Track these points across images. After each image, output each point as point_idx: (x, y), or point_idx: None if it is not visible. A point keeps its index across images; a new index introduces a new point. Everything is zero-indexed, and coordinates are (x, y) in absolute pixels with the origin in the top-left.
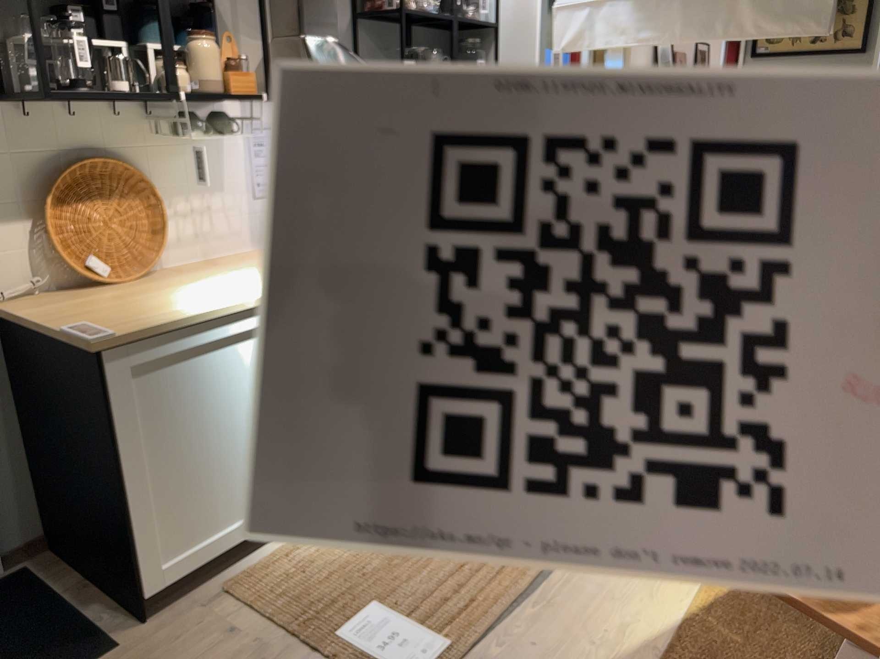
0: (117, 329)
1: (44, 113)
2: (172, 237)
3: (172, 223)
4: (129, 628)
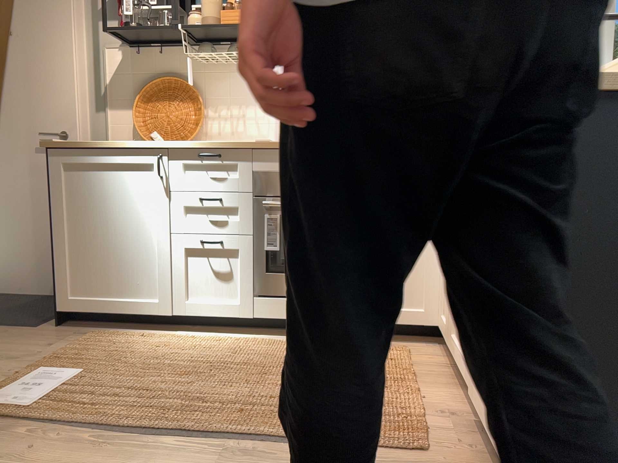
0: (65, 142)
1: (150, 52)
2: (214, 130)
3: (215, 121)
4: (51, 325)
